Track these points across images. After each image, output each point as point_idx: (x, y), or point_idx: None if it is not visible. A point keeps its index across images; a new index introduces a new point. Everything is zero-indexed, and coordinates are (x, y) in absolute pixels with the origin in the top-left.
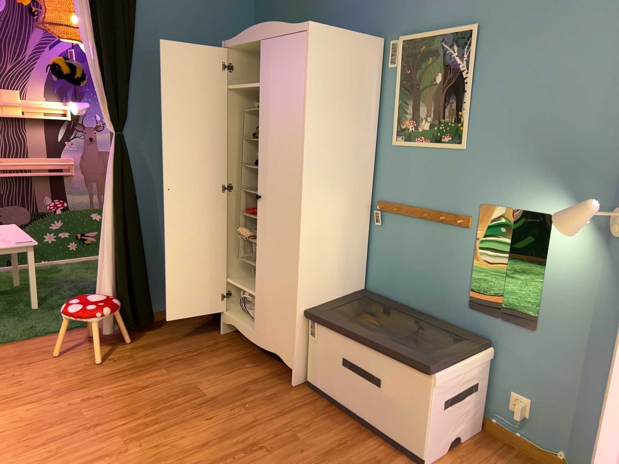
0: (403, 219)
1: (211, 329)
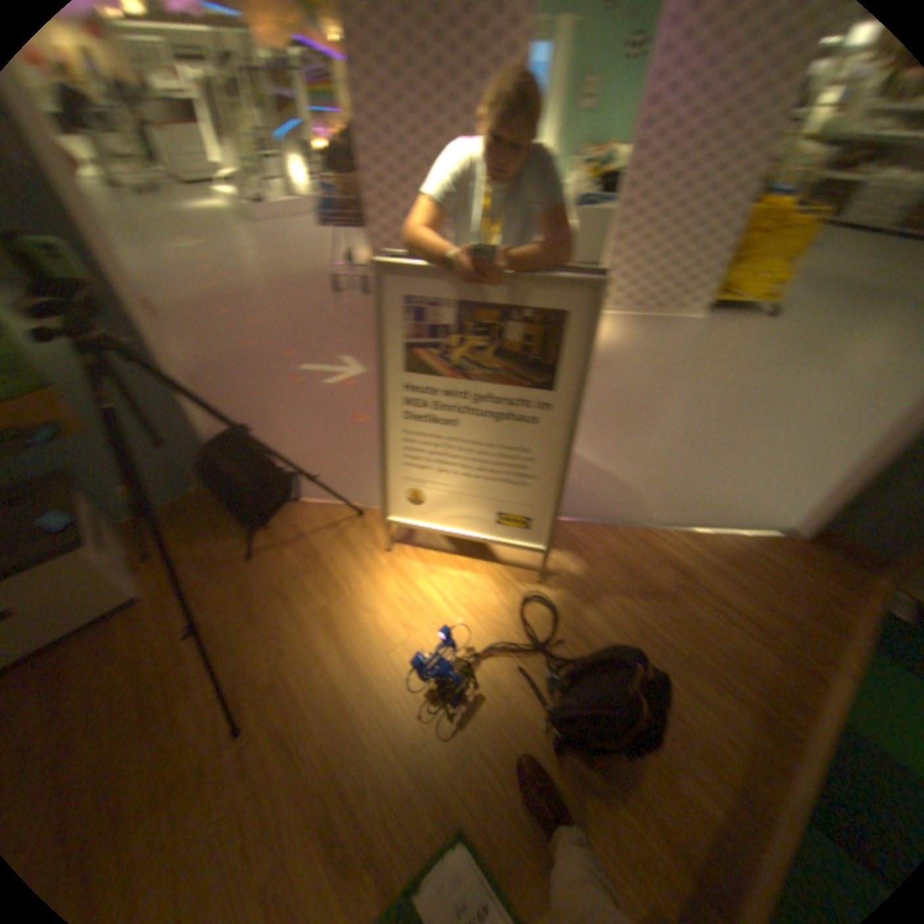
0: None
1: None
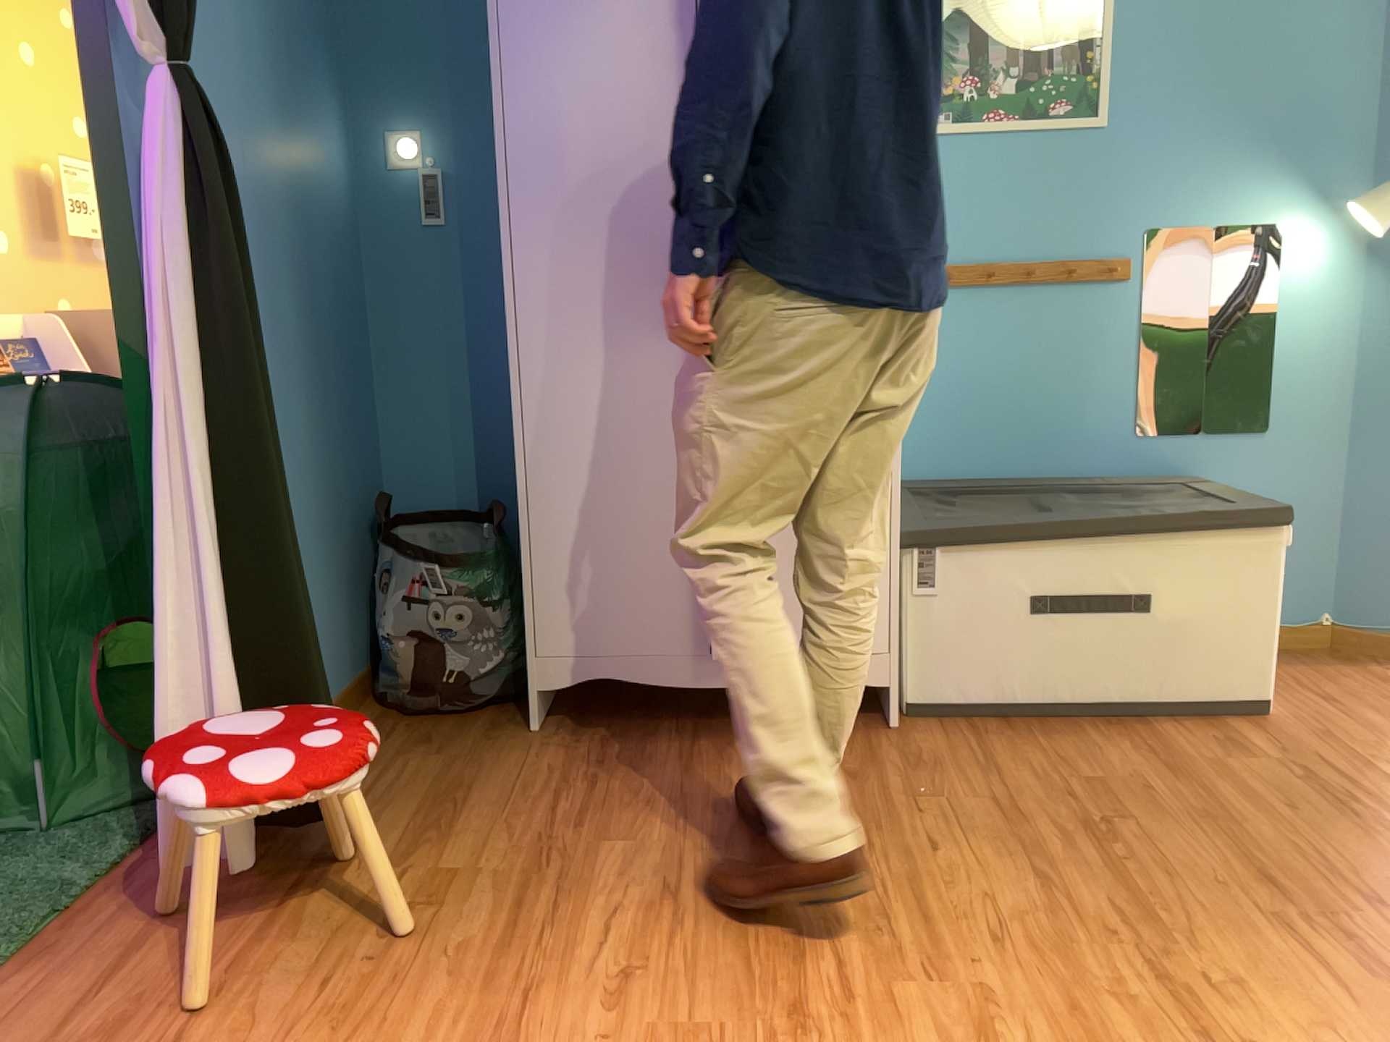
0: (963, 296)
1: (485, 734)
